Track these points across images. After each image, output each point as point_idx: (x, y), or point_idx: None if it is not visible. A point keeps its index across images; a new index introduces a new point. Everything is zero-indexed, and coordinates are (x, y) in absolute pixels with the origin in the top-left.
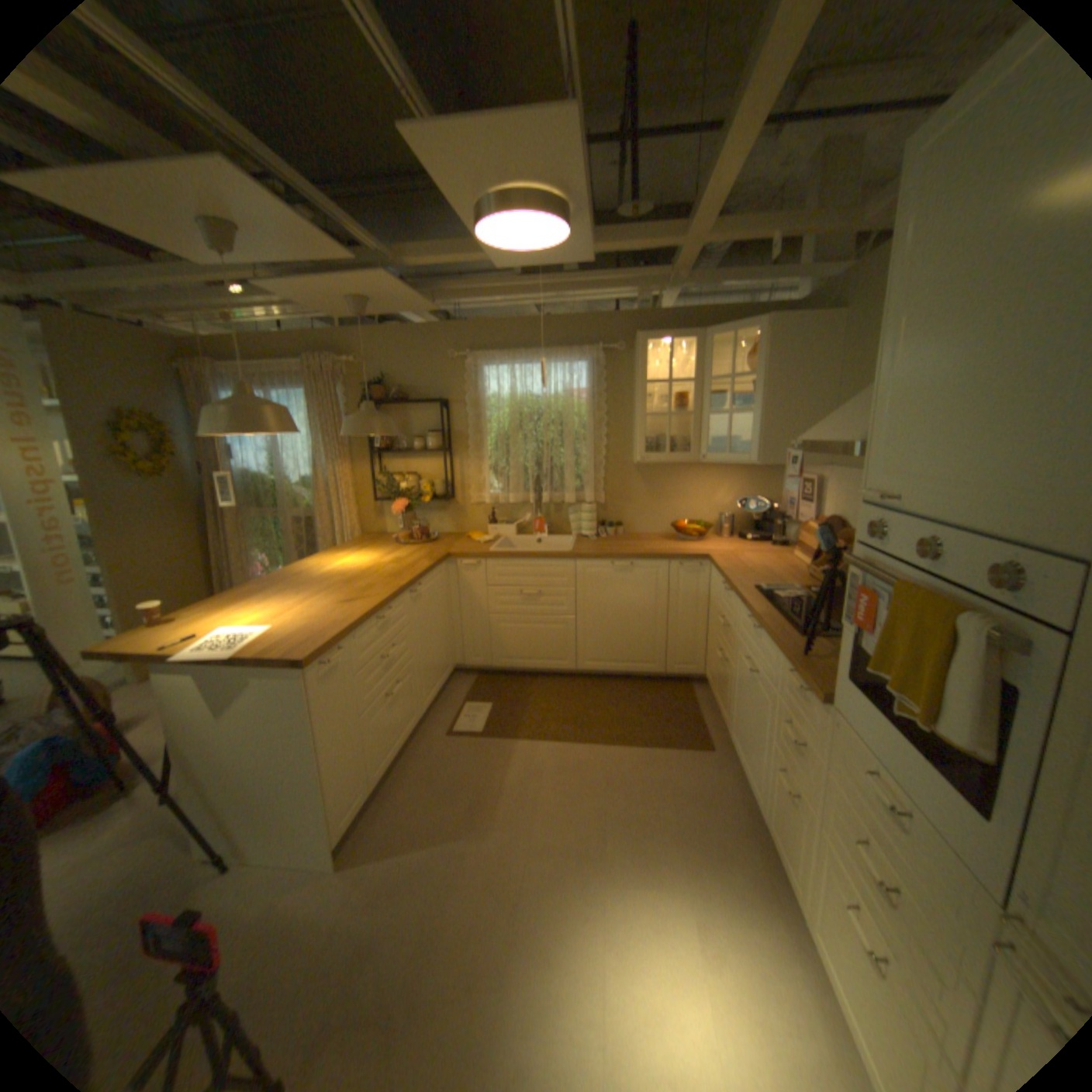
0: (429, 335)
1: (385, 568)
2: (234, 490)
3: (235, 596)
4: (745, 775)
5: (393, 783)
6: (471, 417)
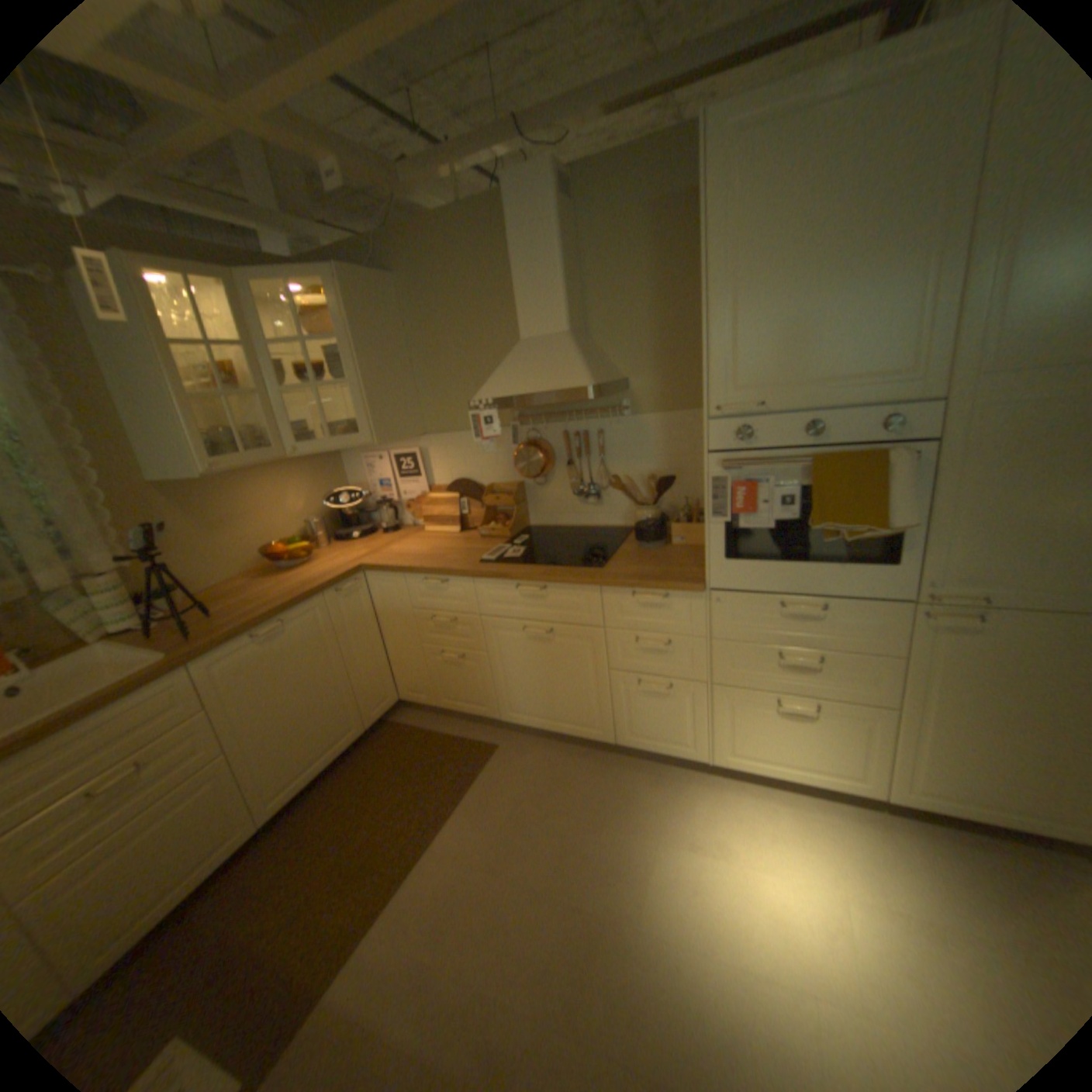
0: None
1: None
2: None
3: None
4: (554, 732)
5: None
6: None
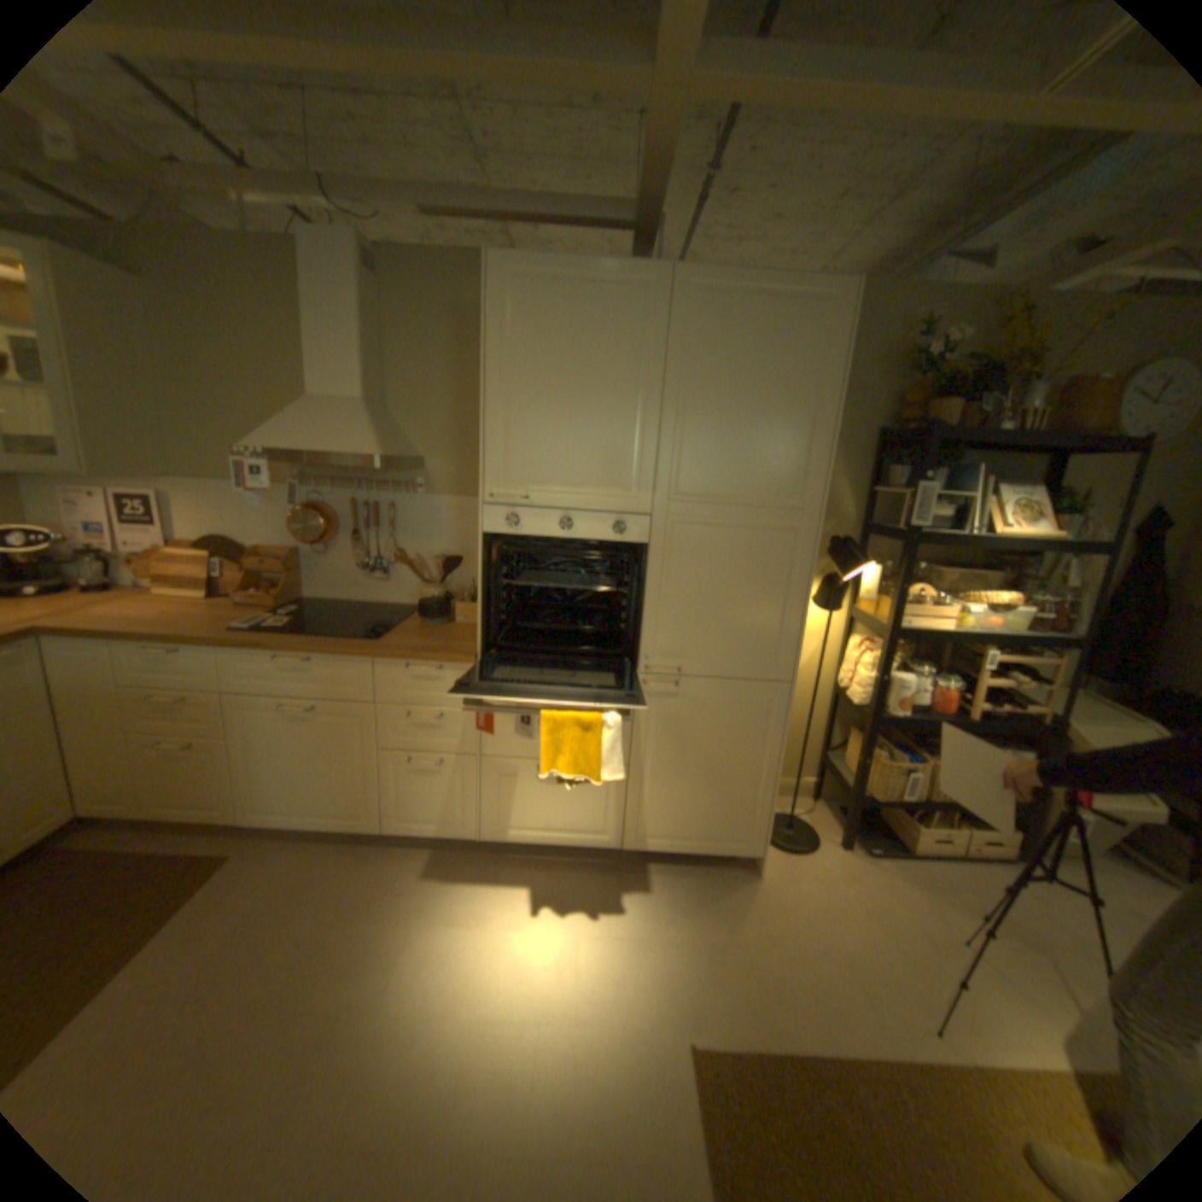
0: None
1: None
2: None
3: None
4: (307, 831)
5: None
6: None
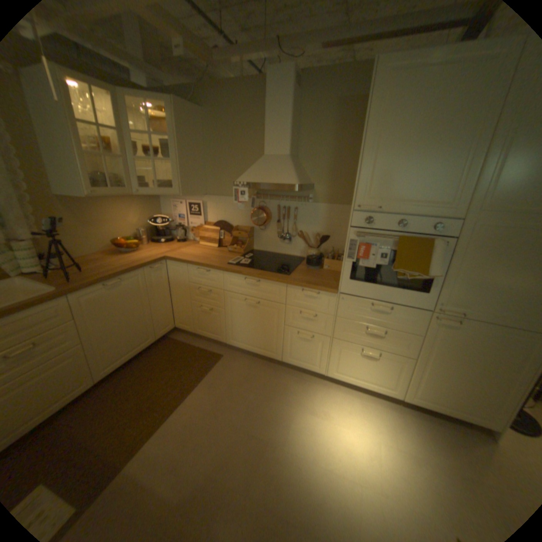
0: None
1: None
2: None
3: None
4: (252, 352)
5: None
6: None
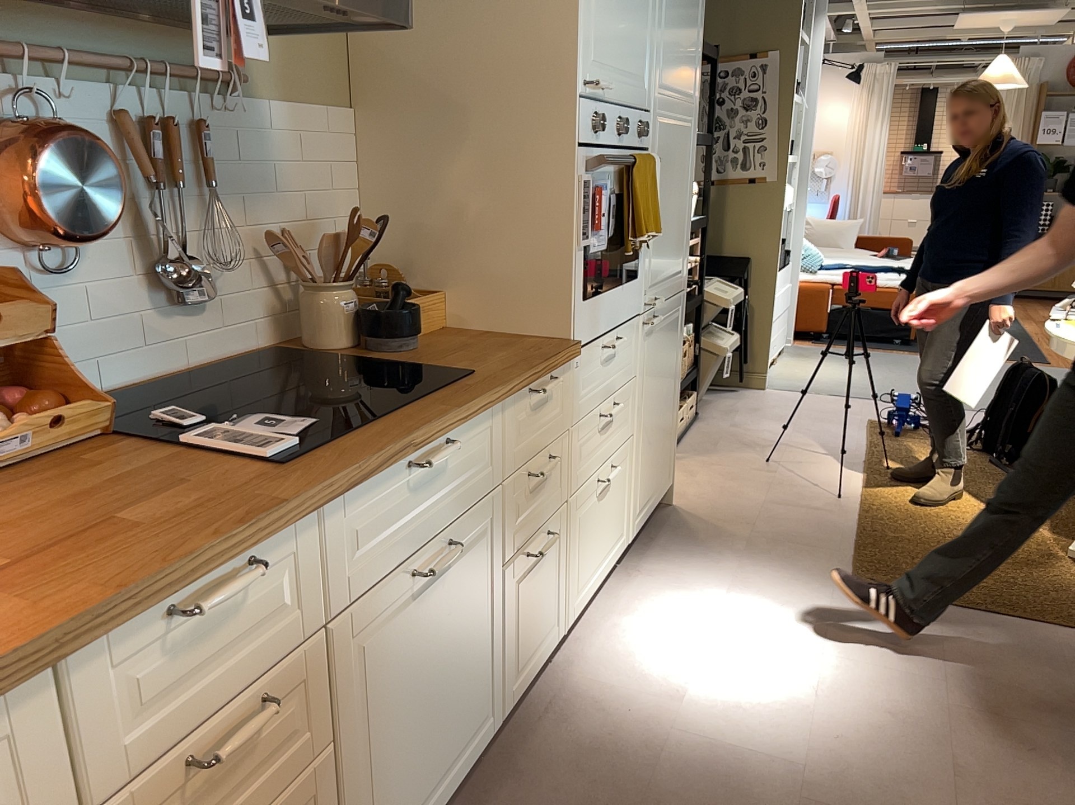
0: None
1: None
2: None
3: None
4: None
5: None
6: None
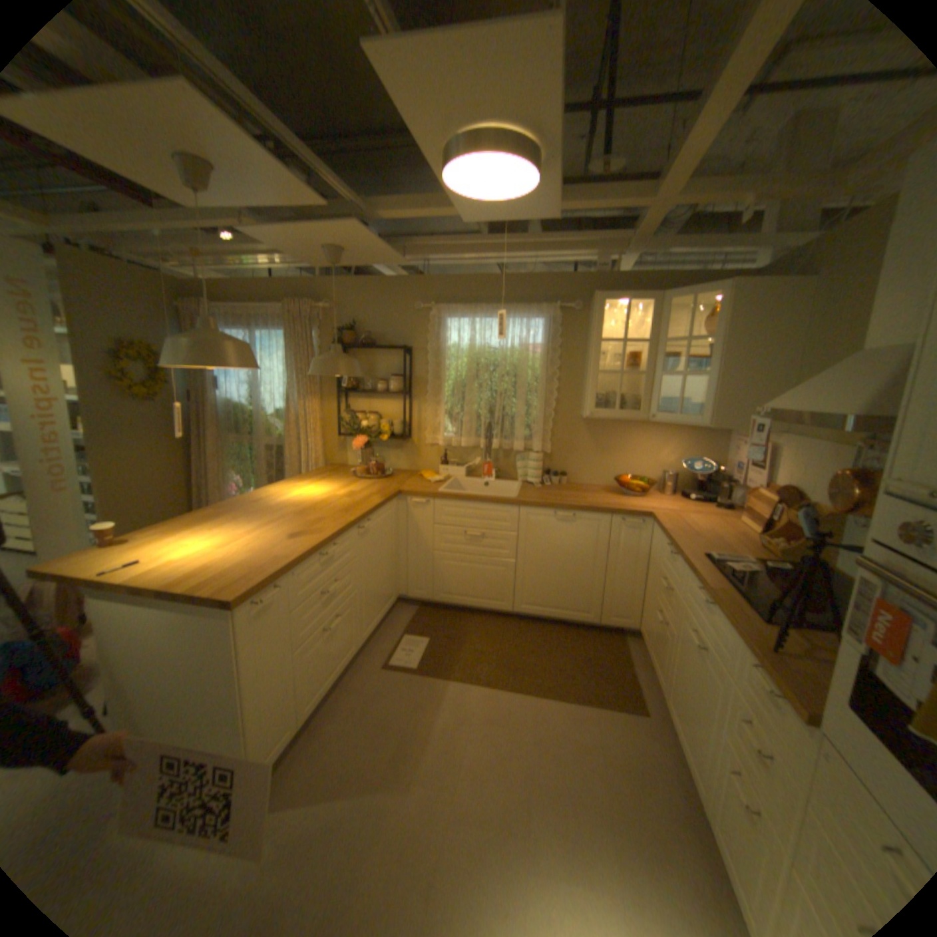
0: (399, 287)
1: (338, 501)
2: (218, 417)
3: (193, 519)
4: (683, 753)
5: (325, 716)
6: (432, 364)
